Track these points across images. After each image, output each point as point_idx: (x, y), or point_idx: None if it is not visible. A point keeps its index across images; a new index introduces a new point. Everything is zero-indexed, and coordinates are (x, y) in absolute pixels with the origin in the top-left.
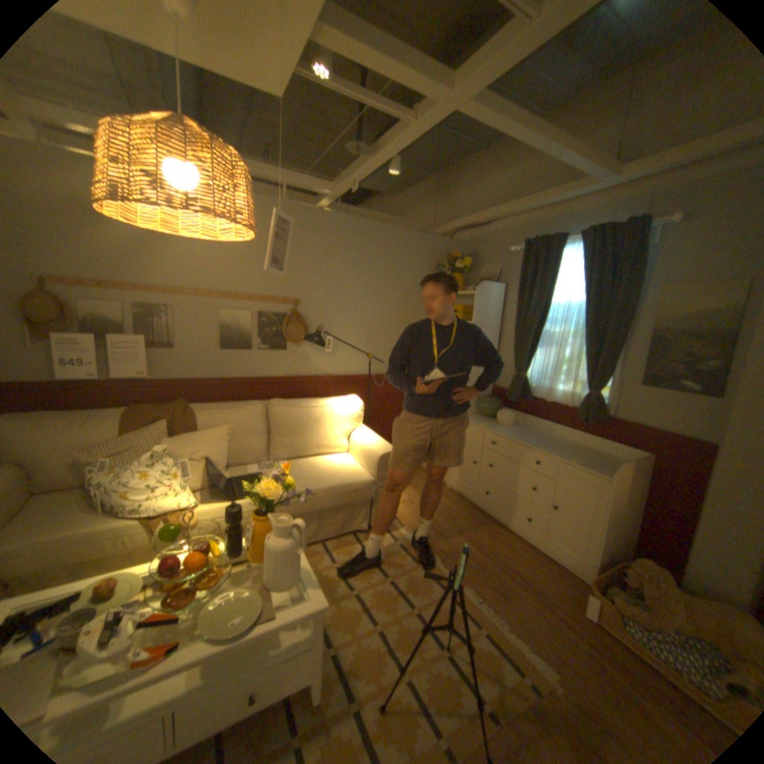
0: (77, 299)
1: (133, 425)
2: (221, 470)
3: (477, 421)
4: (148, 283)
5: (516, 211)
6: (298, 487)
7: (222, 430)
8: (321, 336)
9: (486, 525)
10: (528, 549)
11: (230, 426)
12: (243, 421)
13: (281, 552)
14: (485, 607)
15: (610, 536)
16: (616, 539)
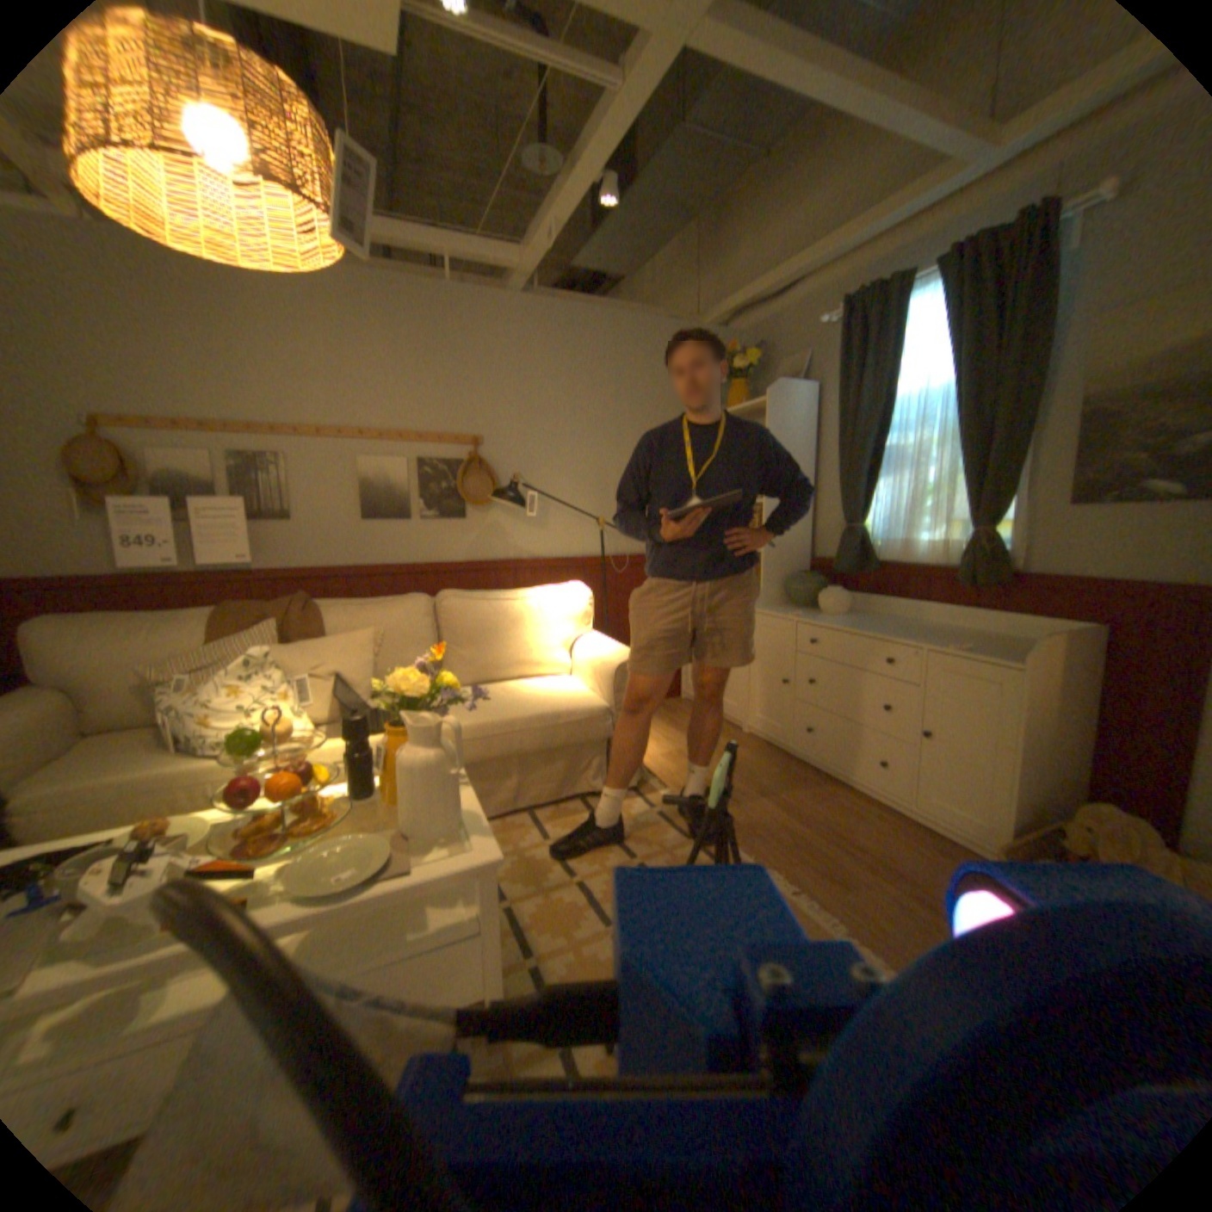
0: (146, 445)
1: (228, 626)
2: (363, 692)
3: (786, 611)
4: (248, 417)
5: (829, 256)
6: (482, 715)
7: (364, 633)
8: (522, 492)
9: (812, 782)
10: (886, 814)
11: (377, 628)
12: (397, 620)
13: (420, 766)
14: (803, 899)
15: (1030, 771)
16: (1045, 779)
